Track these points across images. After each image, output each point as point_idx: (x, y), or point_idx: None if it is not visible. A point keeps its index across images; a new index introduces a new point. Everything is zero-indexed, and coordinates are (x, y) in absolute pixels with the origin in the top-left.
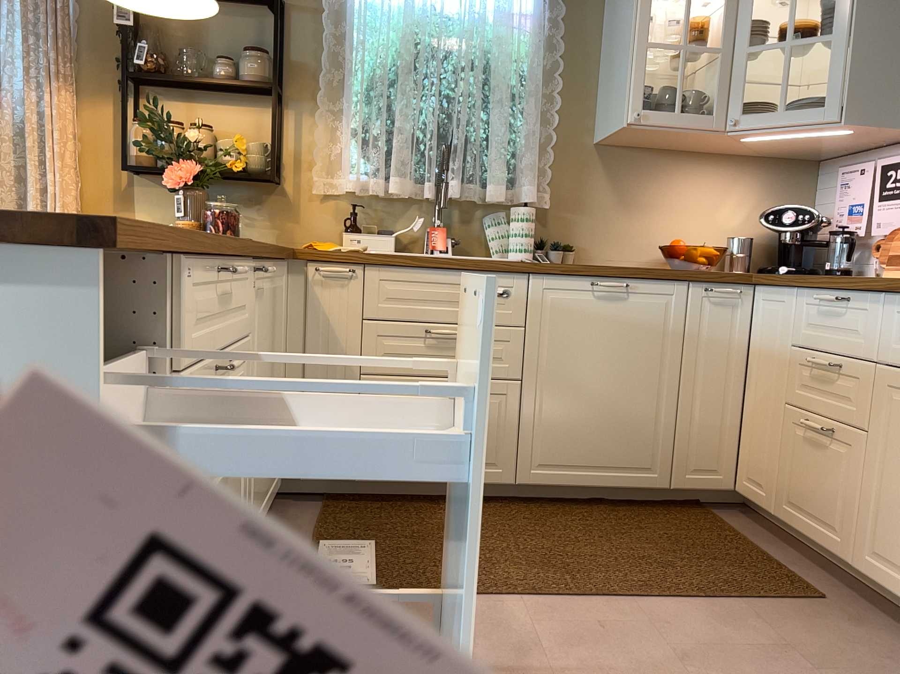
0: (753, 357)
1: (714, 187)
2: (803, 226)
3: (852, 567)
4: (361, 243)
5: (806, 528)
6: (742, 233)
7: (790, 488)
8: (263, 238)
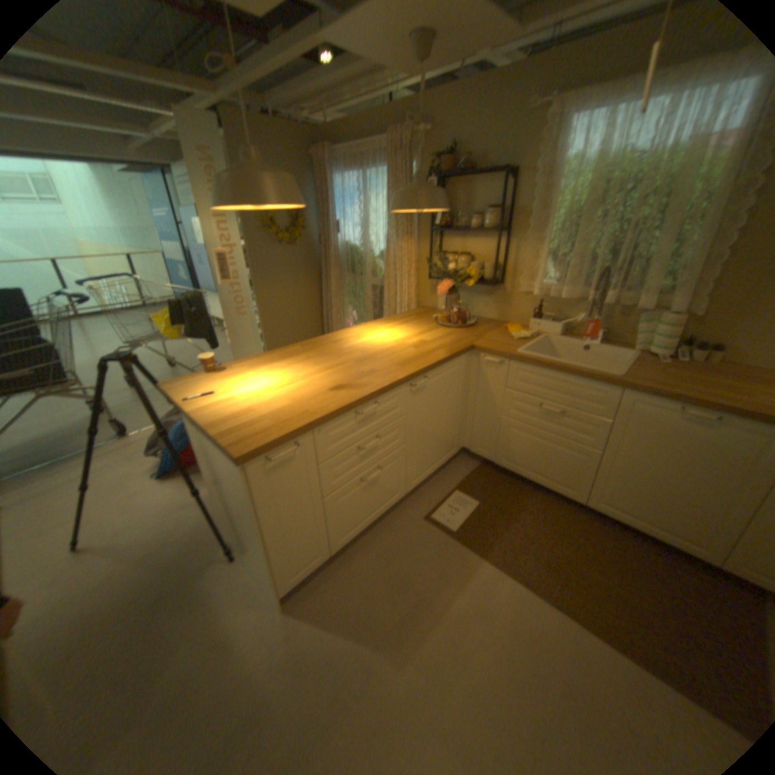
0: None
1: None
2: None
3: None
4: (539, 326)
5: None
6: None
7: None
8: (490, 314)
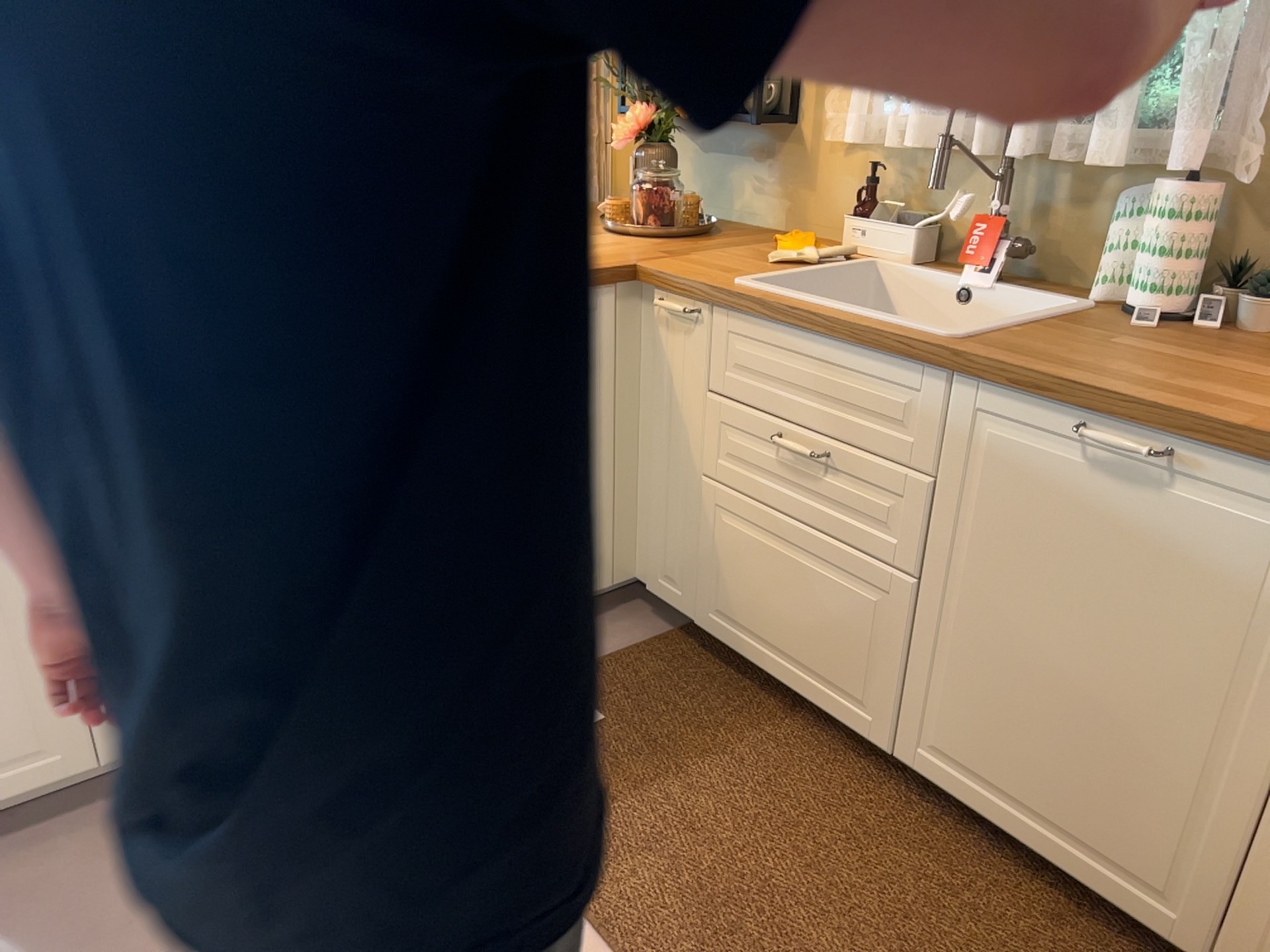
0: None
1: None
2: None
3: None
4: (864, 238)
5: None
6: None
7: None
8: (768, 214)
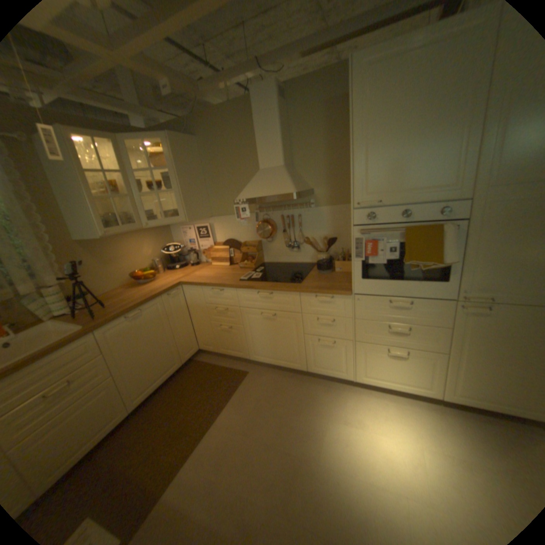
0: (190, 308)
1: (136, 242)
2: (178, 251)
3: (249, 359)
4: None
5: (231, 353)
6: (153, 256)
7: (221, 344)
8: None
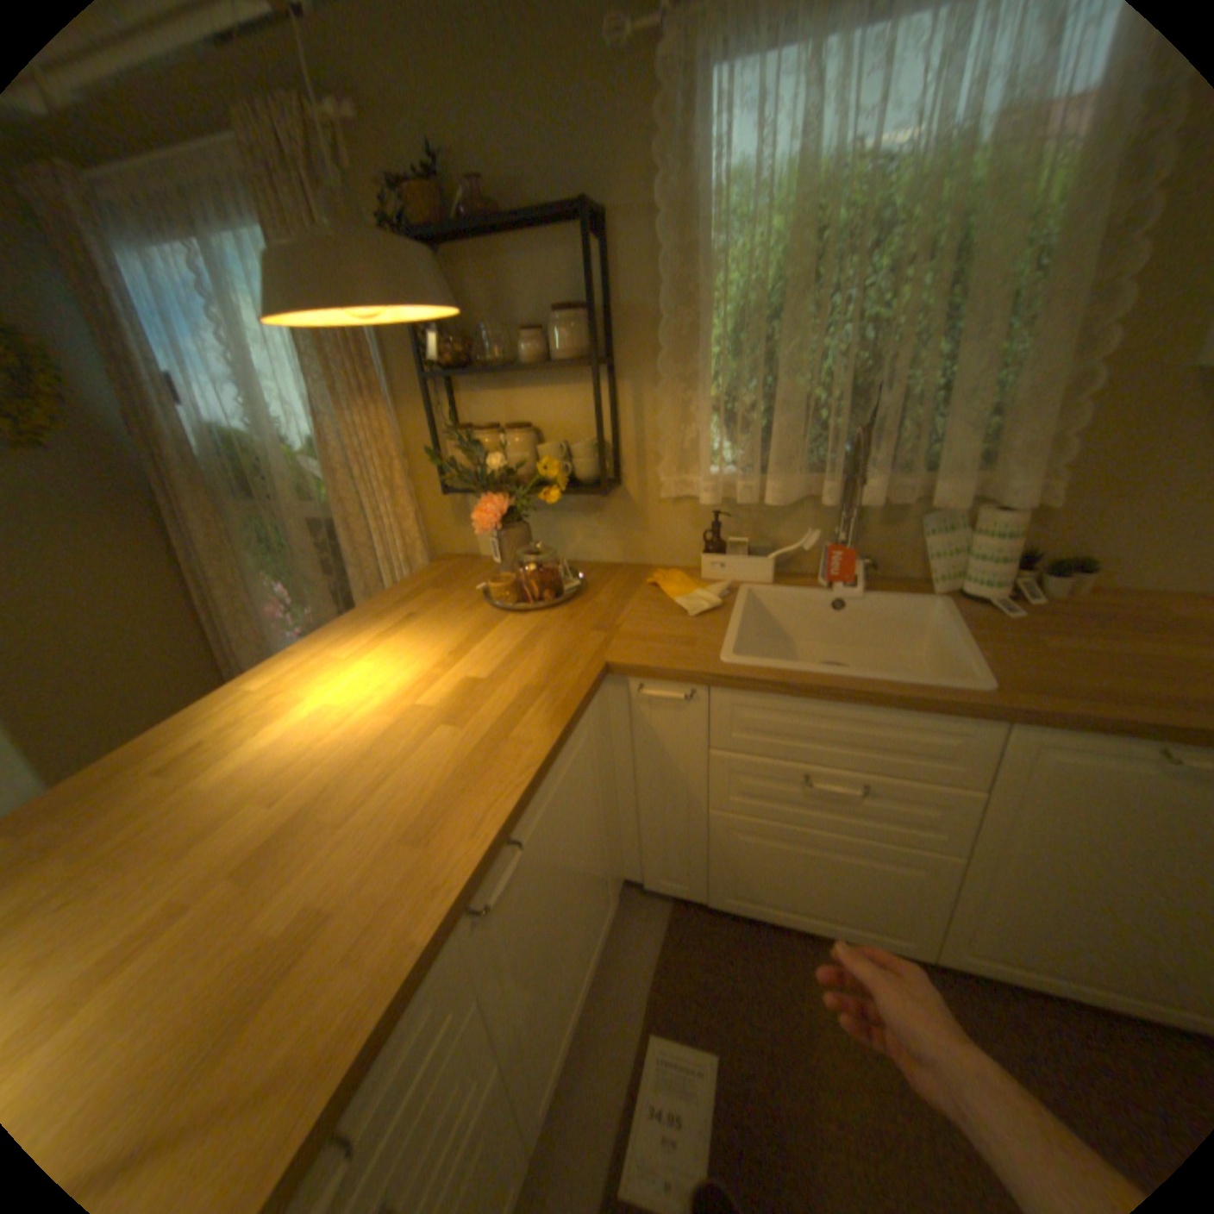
0: None
1: None
2: None
3: None
4: (725, 568)
5: None
6: None
7: None
8: (606, 551)
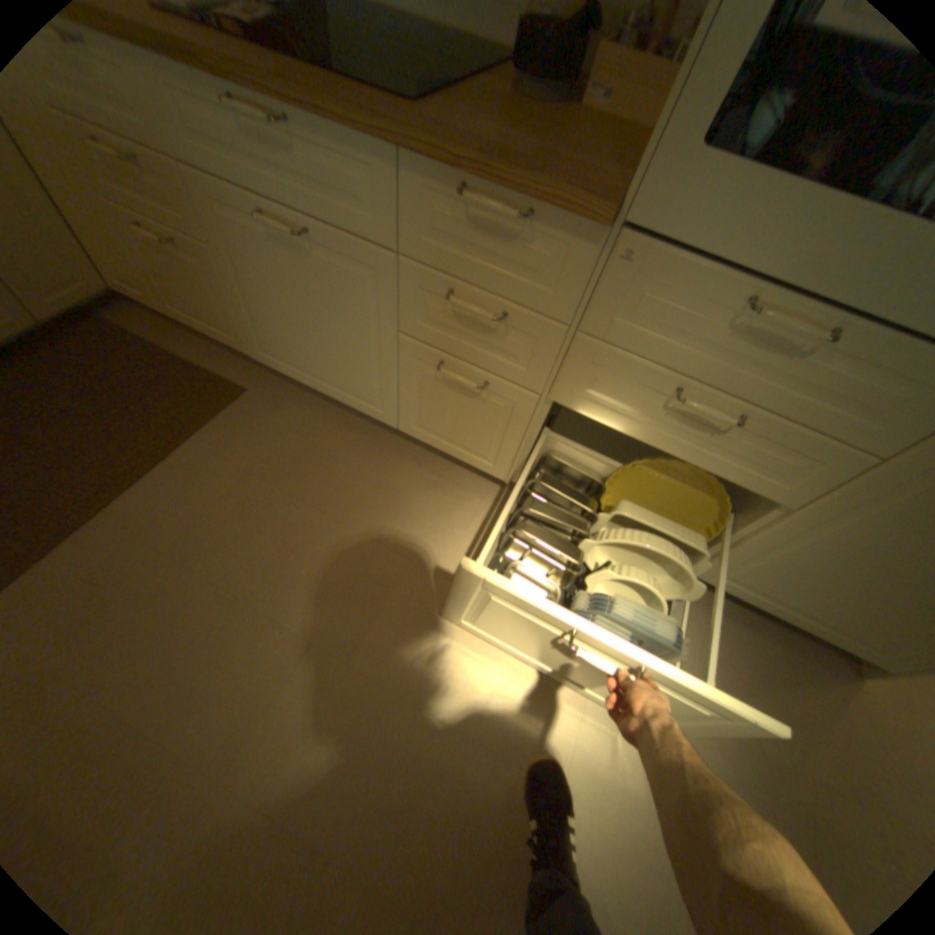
0: None
1: None
2: None
3: (250, 355)
4: None
5: (197, 325)
6: None
7: (161, 289)
8: None
